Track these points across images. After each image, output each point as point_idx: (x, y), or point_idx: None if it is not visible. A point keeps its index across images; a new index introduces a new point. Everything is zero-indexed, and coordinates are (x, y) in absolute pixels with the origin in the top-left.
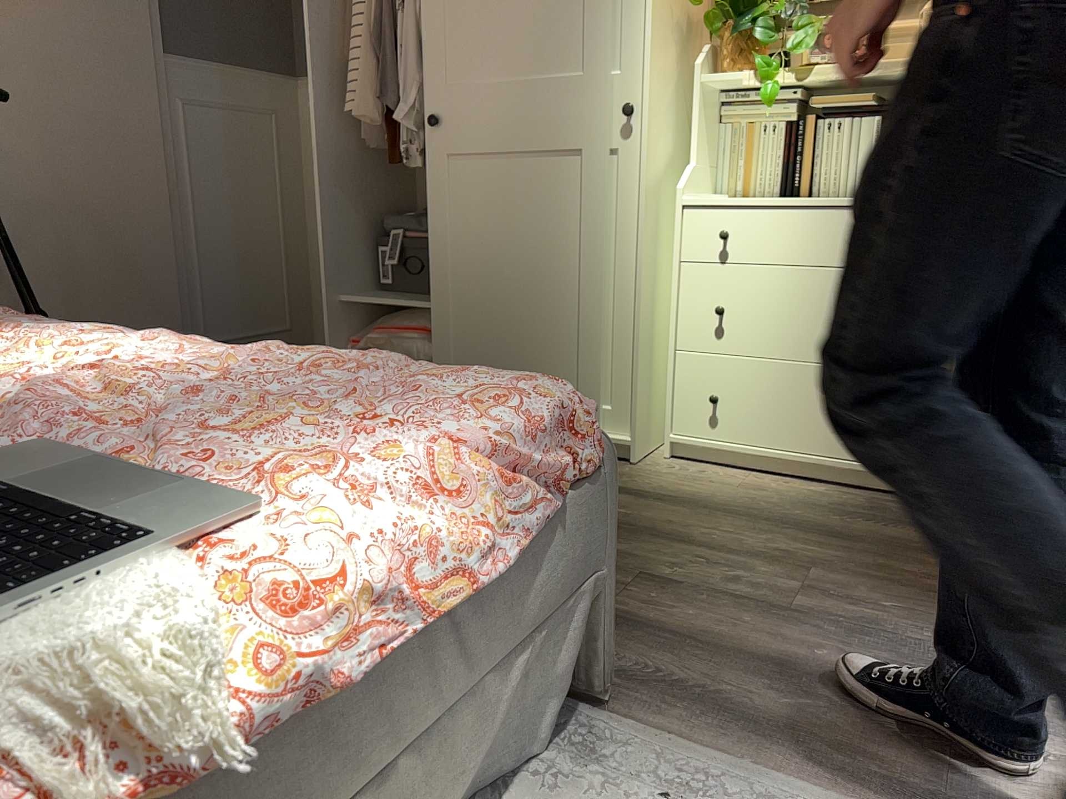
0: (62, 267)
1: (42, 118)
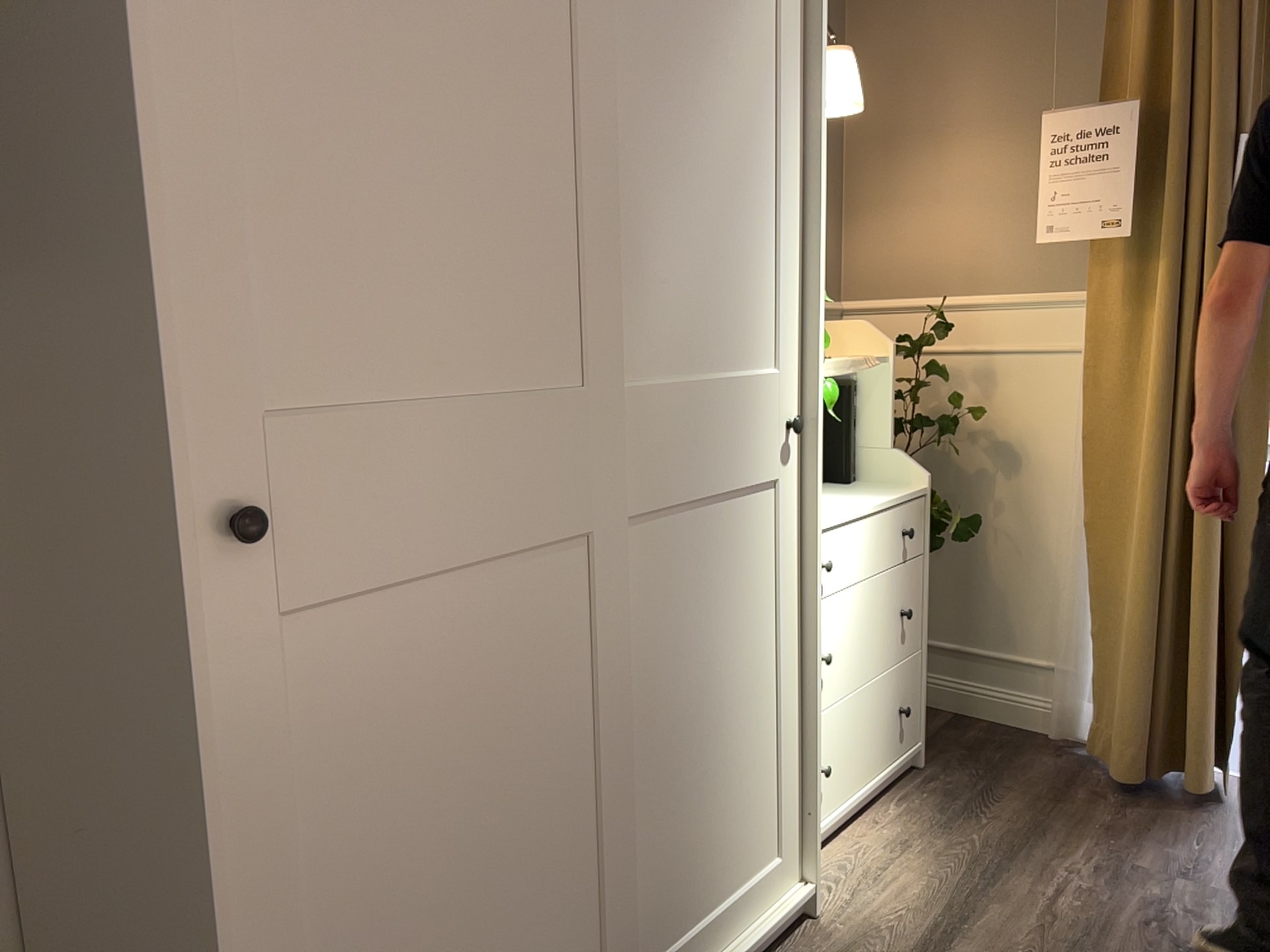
0: None
1: None
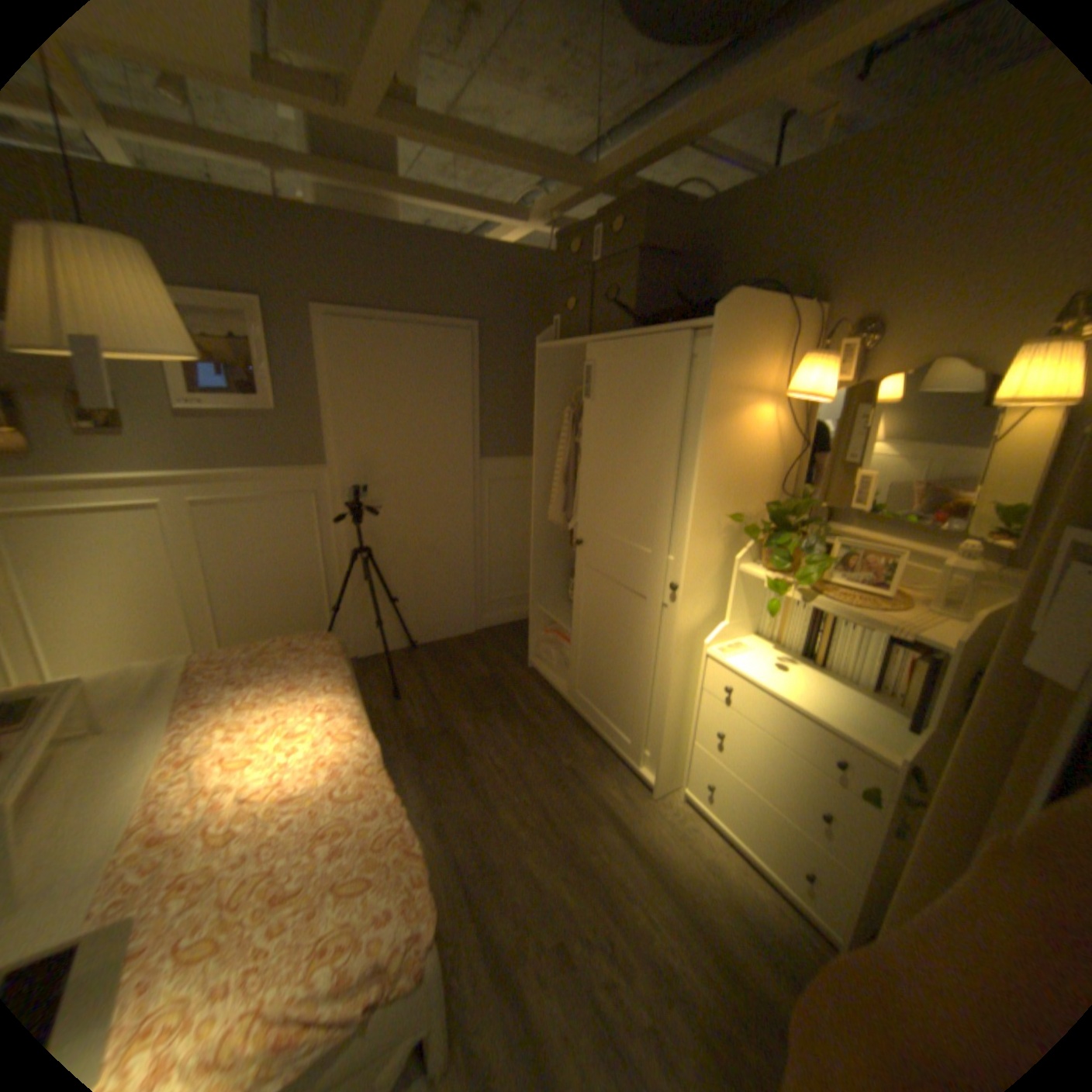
0: (413, 570)
1: (410, 502)
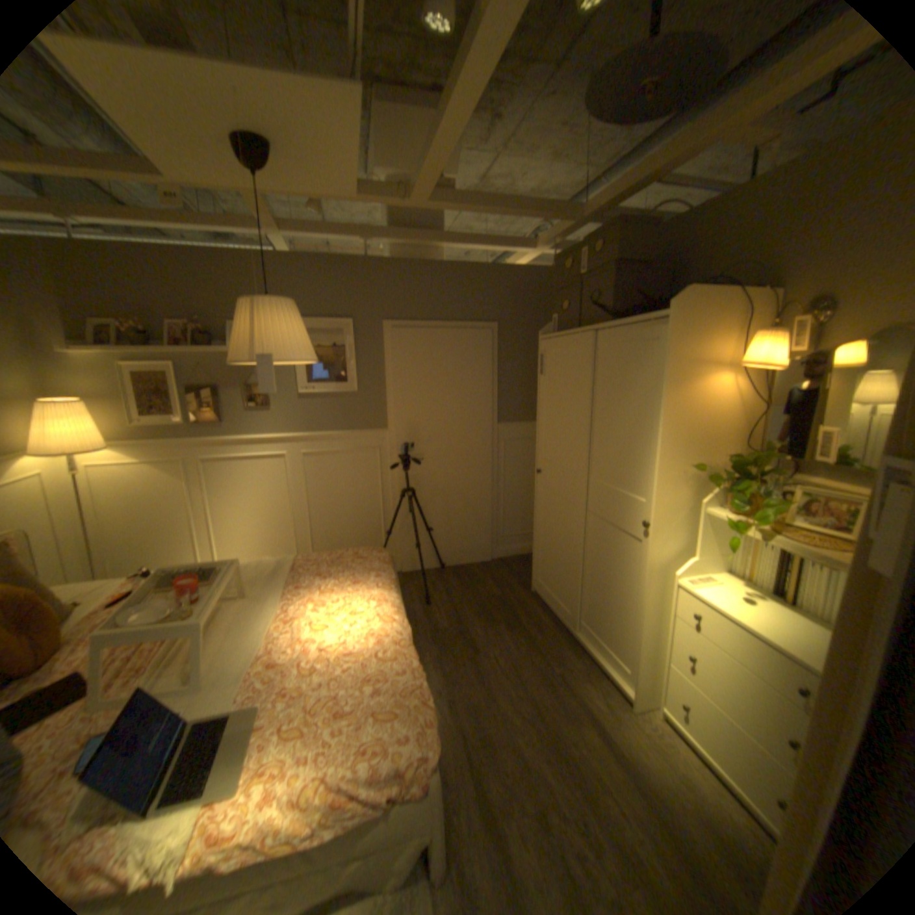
0: (443, 509)
1: (442, 457)
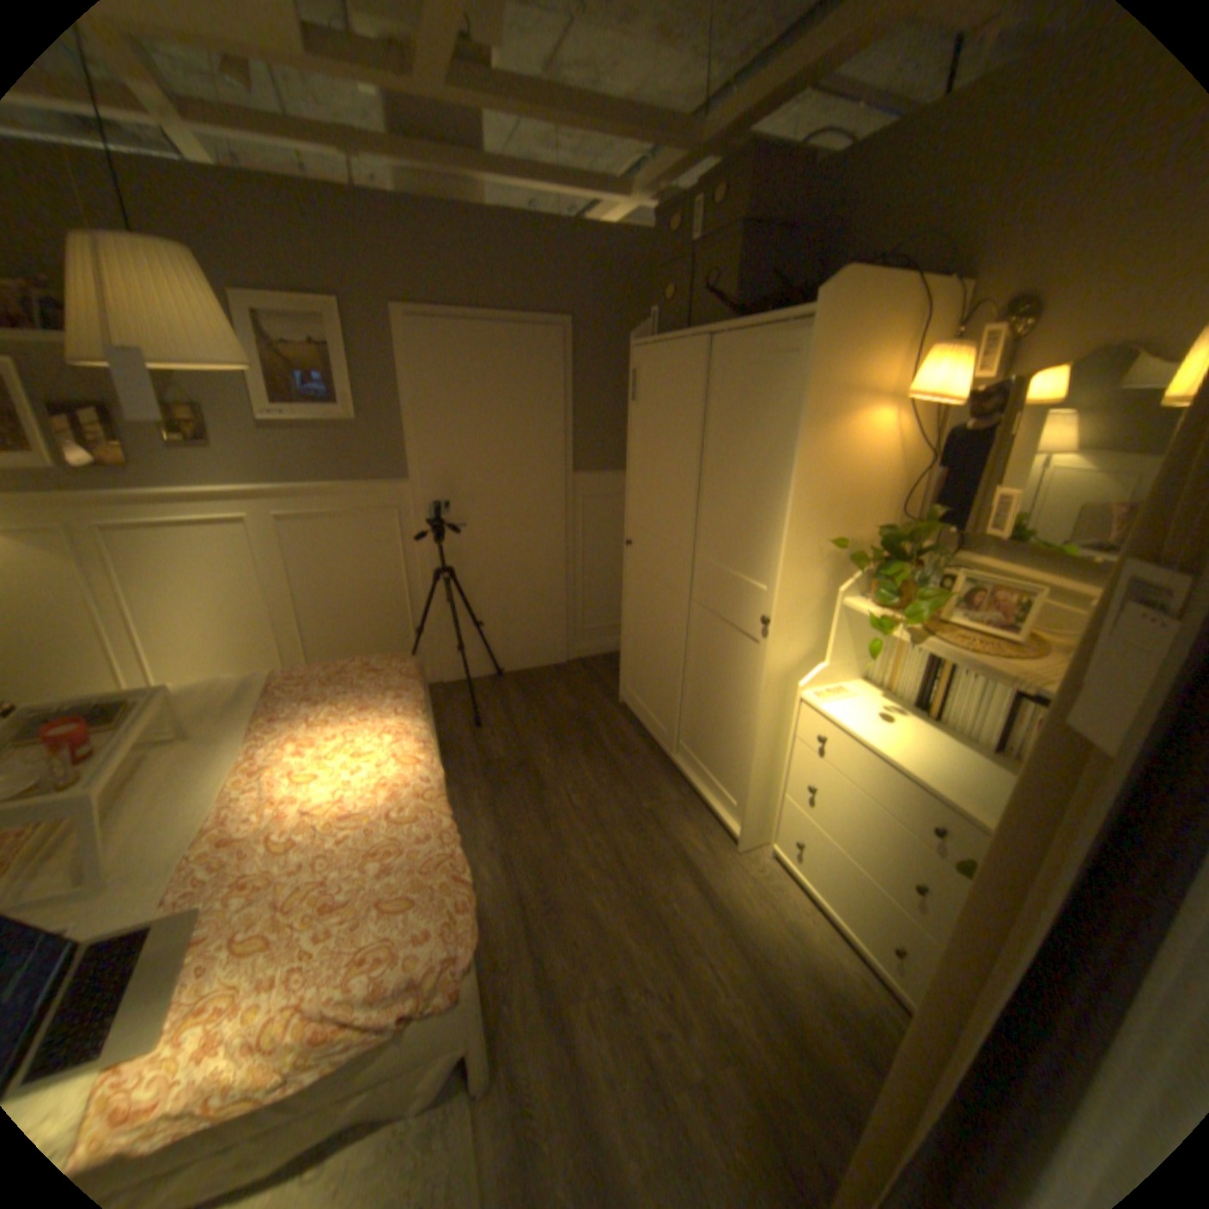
0: (499, 594)
1: (495, 521)
